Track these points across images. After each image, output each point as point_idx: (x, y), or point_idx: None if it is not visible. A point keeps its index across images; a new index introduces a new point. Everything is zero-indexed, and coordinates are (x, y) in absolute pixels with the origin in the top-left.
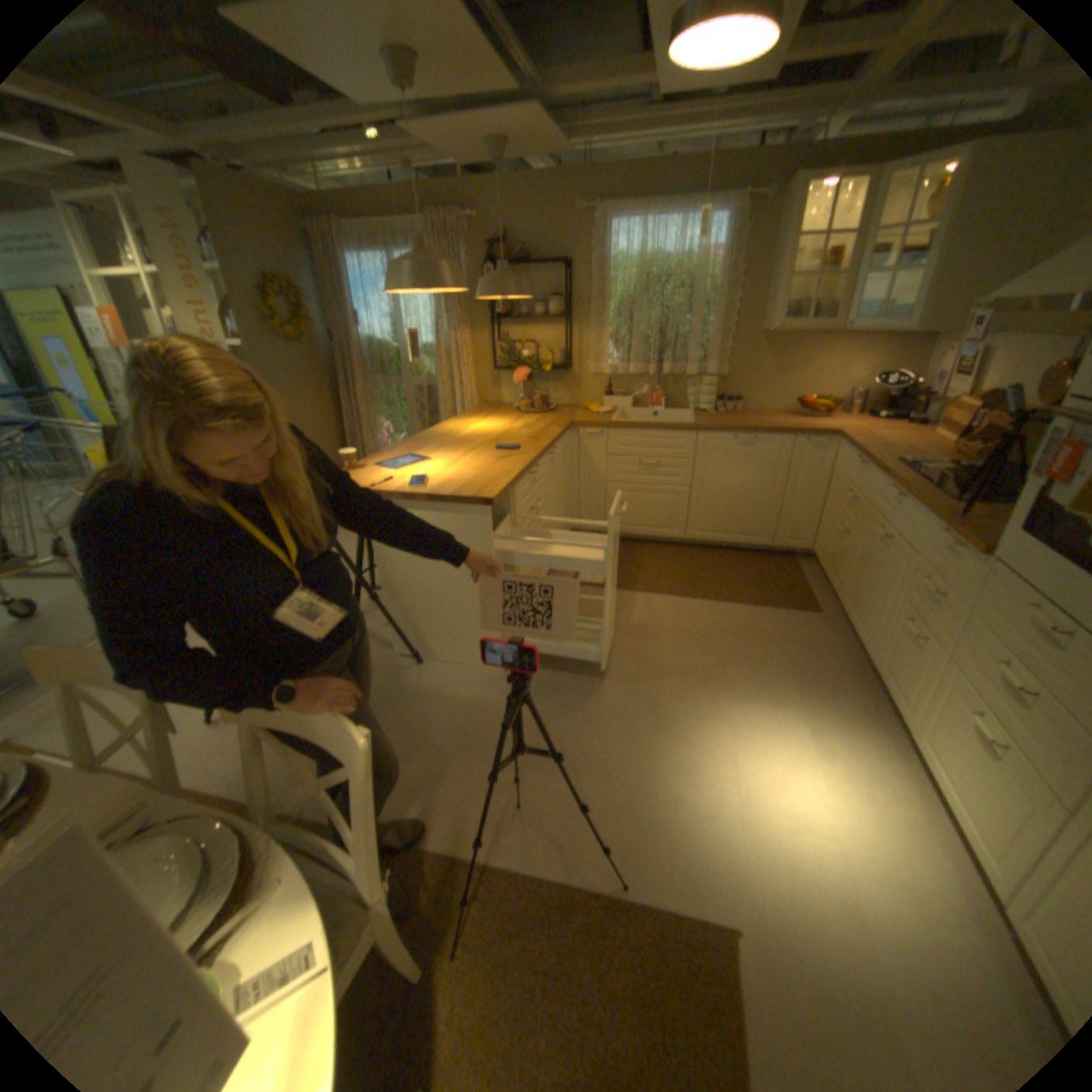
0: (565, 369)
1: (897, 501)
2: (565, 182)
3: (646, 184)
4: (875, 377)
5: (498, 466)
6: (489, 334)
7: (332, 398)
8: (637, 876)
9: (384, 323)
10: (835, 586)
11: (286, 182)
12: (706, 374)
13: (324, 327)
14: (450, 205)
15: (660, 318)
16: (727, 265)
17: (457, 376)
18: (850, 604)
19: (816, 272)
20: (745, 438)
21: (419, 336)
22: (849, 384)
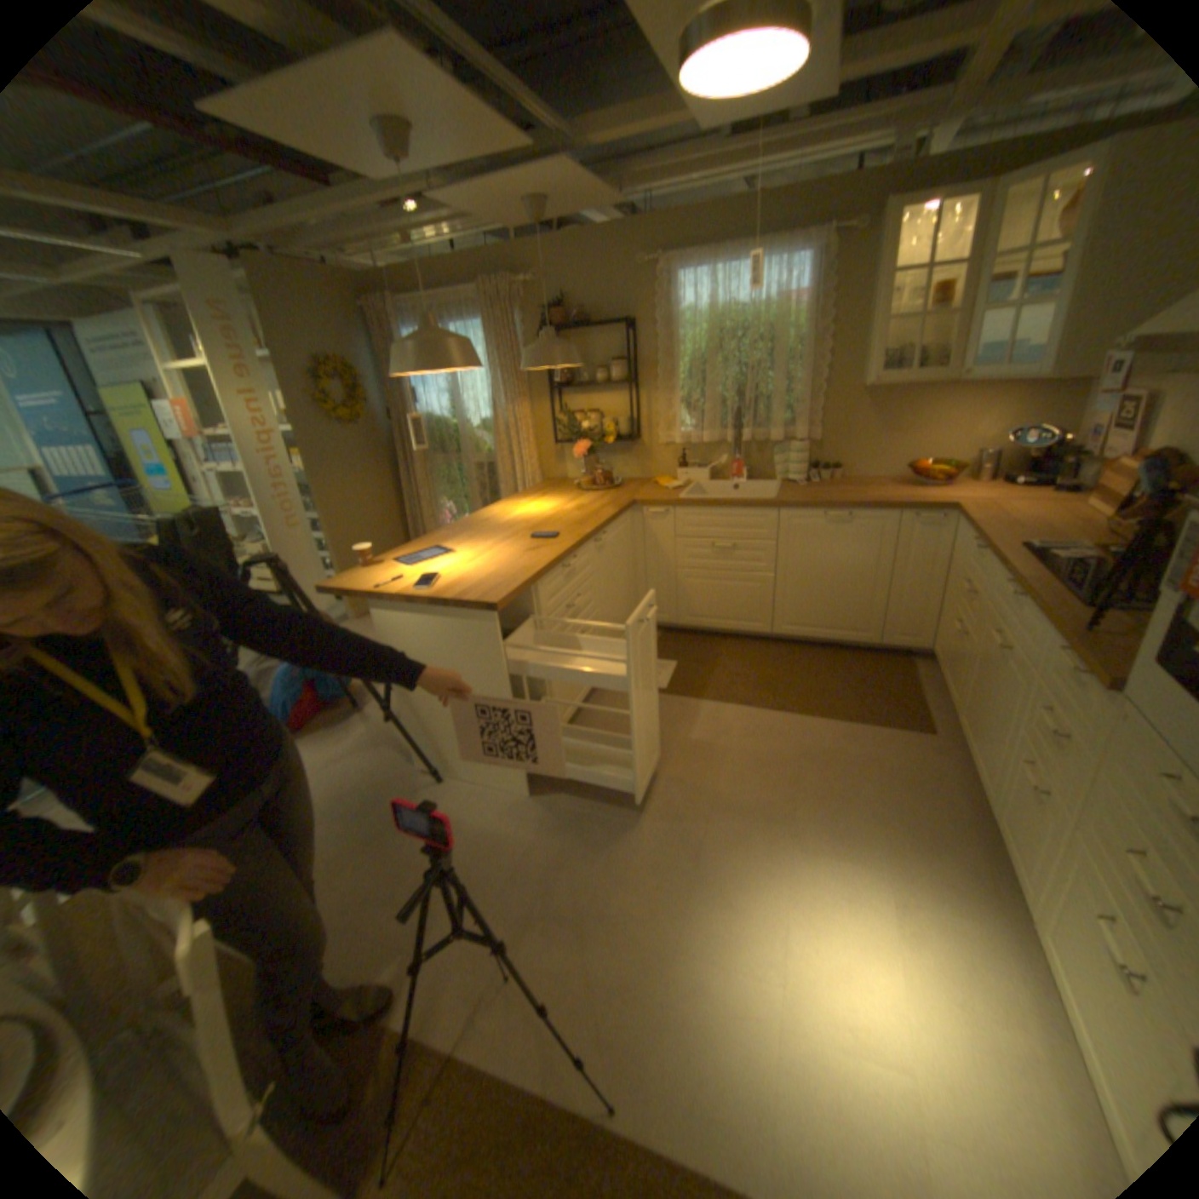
0: (632, 440)
1: (1017, 601)
2: (624, 235)
3: (714, 229)
4: (1012, 433)
5: (524, 560)
6: (550, 405)
7: (394, 479)
8: (632, 1094)
9: (443, 400)
10: (954, 701)
11: (347, 262)
12: (795, 438)
13: (384, 407)
14: (504, 271)
15: (739, 377)
16: (813, 312)
17: (517, 451)
18: (970, 726)
19: (926, 311)
20: (837, 516)
21: (477, 411)
22: (977, 443)
